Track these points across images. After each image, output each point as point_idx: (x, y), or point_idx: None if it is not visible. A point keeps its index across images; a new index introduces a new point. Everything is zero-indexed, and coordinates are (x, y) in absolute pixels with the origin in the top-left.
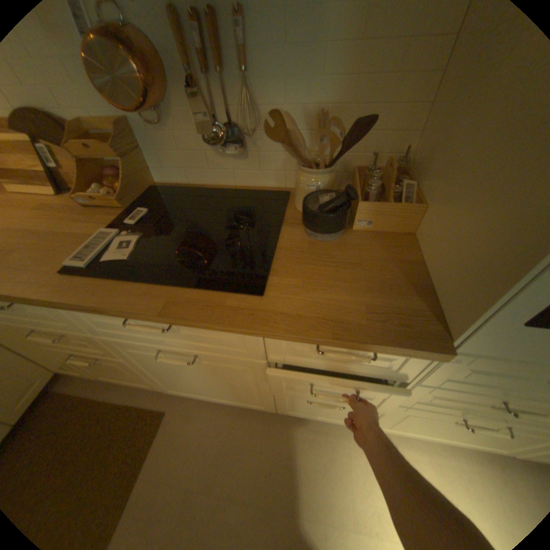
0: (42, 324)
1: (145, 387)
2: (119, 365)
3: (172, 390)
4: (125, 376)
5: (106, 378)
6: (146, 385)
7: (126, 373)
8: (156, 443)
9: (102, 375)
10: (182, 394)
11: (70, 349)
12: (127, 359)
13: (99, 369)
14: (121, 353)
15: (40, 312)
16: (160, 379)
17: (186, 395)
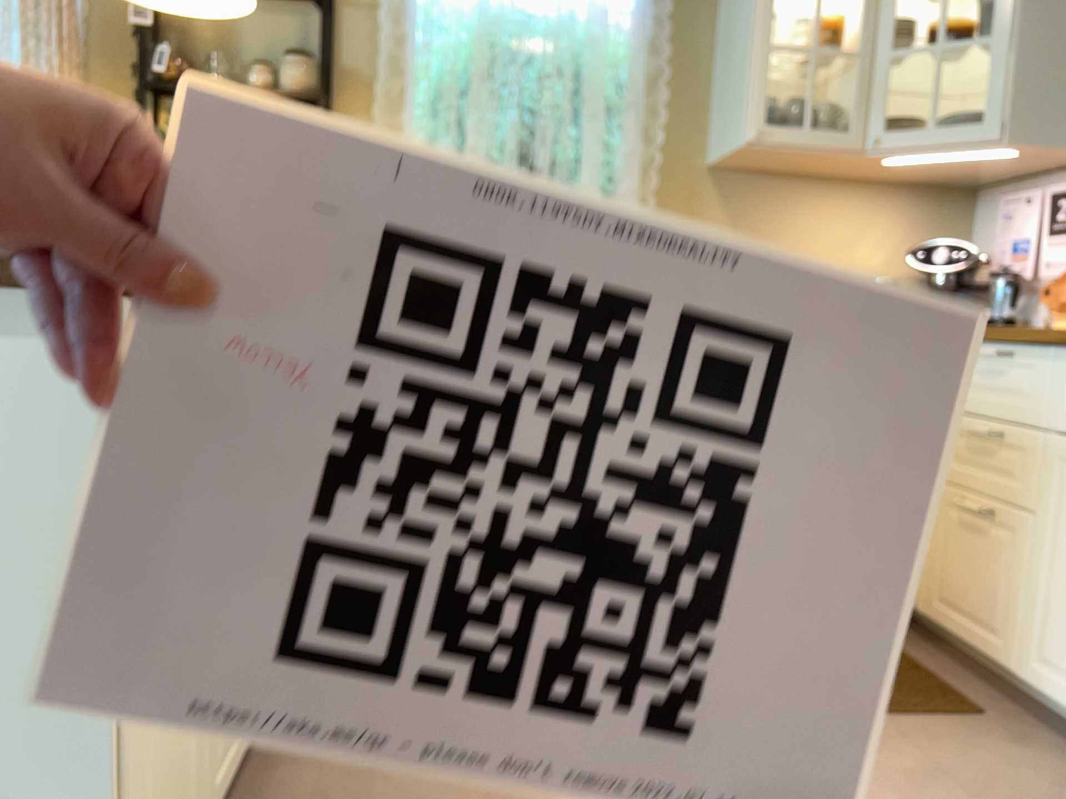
0: (1001, 410)
1: (996, 652)
2: (1017, 539)
3: (1049, 665)
4: (995, 591)
5: (949, 609)
6: (1007, 639)
7: (1006, 576)
8: (941, 724)
9: (956, 589)
10: (1057, 691)
11: (980, 483)
12: (1051, 509)
13: (971, 559)
14: (1054, 487)
15: (1026, 376)
16: (1057, 601)
17: (1065, 697)
